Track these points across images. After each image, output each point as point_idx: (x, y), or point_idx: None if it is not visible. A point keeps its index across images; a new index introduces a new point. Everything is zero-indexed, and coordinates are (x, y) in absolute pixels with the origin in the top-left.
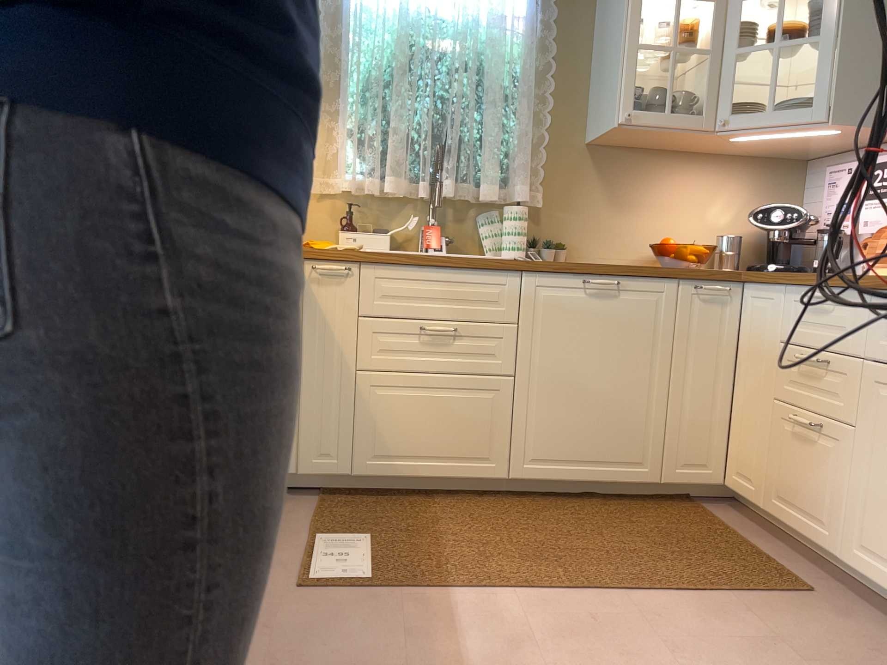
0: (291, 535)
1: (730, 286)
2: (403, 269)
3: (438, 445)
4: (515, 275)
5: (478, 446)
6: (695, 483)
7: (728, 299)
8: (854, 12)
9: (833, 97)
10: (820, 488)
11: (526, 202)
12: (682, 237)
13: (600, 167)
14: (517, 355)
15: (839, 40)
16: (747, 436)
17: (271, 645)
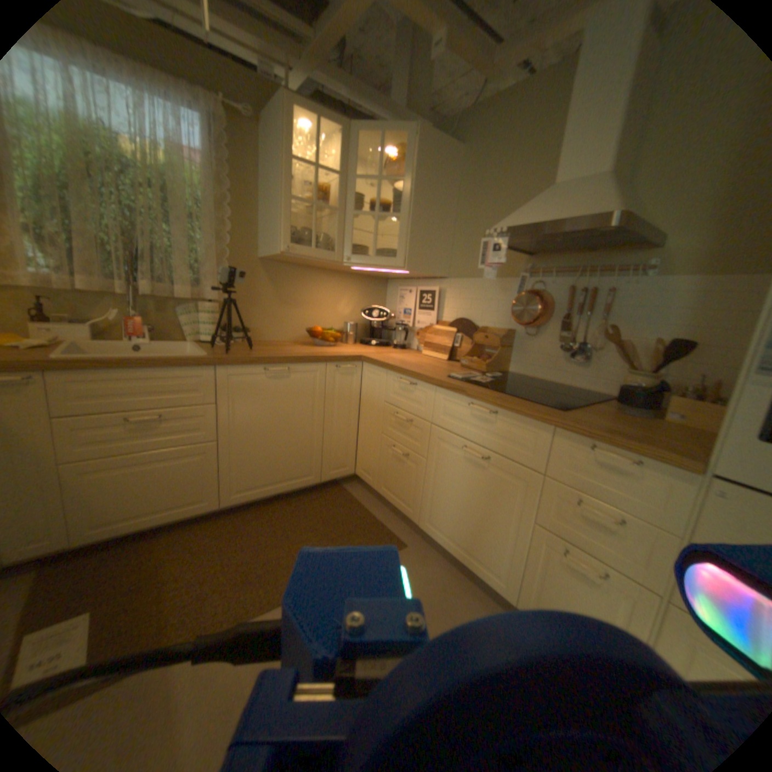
0: None
1: (354, 364)
2: (95, 374)
3: (154, 503)
4: (208, 370)
5: (191, 495)
6: (338, 477)
7: (353, 372)
8: (416, 202)
9: (405, 253)
10: (406, 487)
11: (214, 300)
12: (322, 323)
13: (268, 276)
14: (216, 426)
15: (408, 218)
16: (366, 450)
17: None
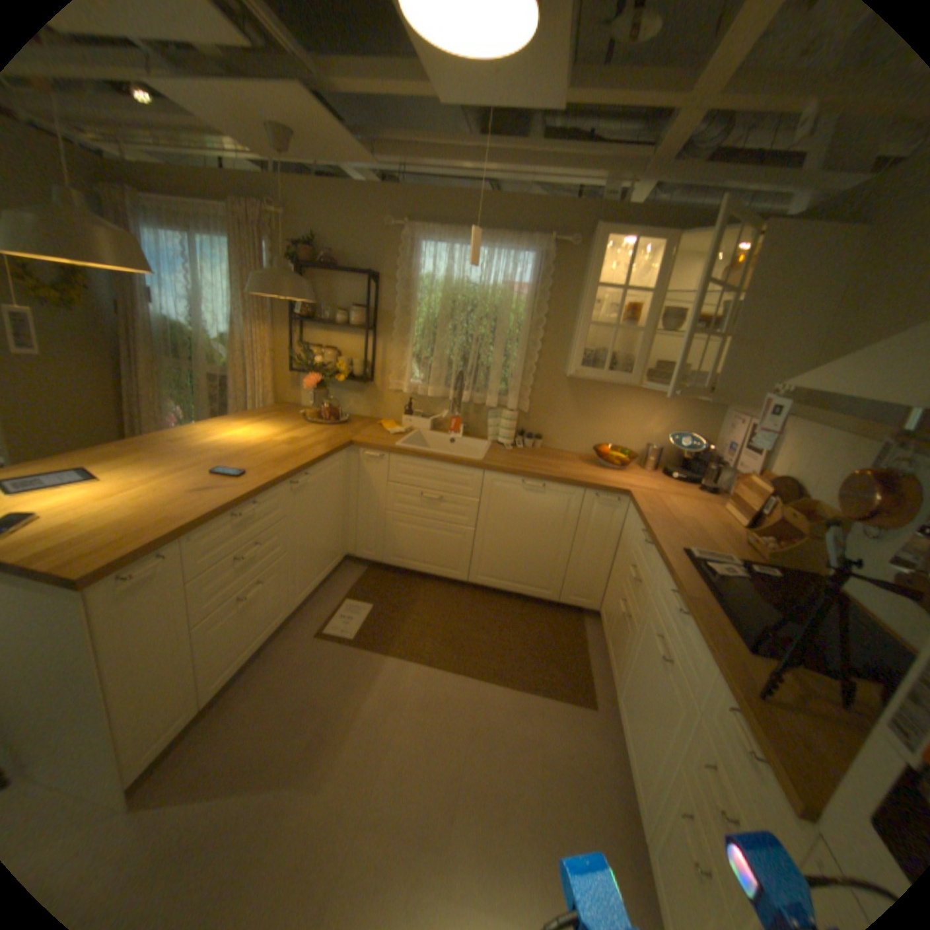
0: (335, 597)
1: (620, 498)
2: (413, 460)
3: (428, 557)
4: (479, 473)
5: (451, 562)
6: (580, 608)
7: (618, 506)
8: (747, 321)
9: (717, 384)
10: (621, 652)
11: (518, 408)
12: (623, 441)
13: (572, 390)
14: (477, 517)
15: (730, 342)
16: (611, 594)
17: (281, 675)
